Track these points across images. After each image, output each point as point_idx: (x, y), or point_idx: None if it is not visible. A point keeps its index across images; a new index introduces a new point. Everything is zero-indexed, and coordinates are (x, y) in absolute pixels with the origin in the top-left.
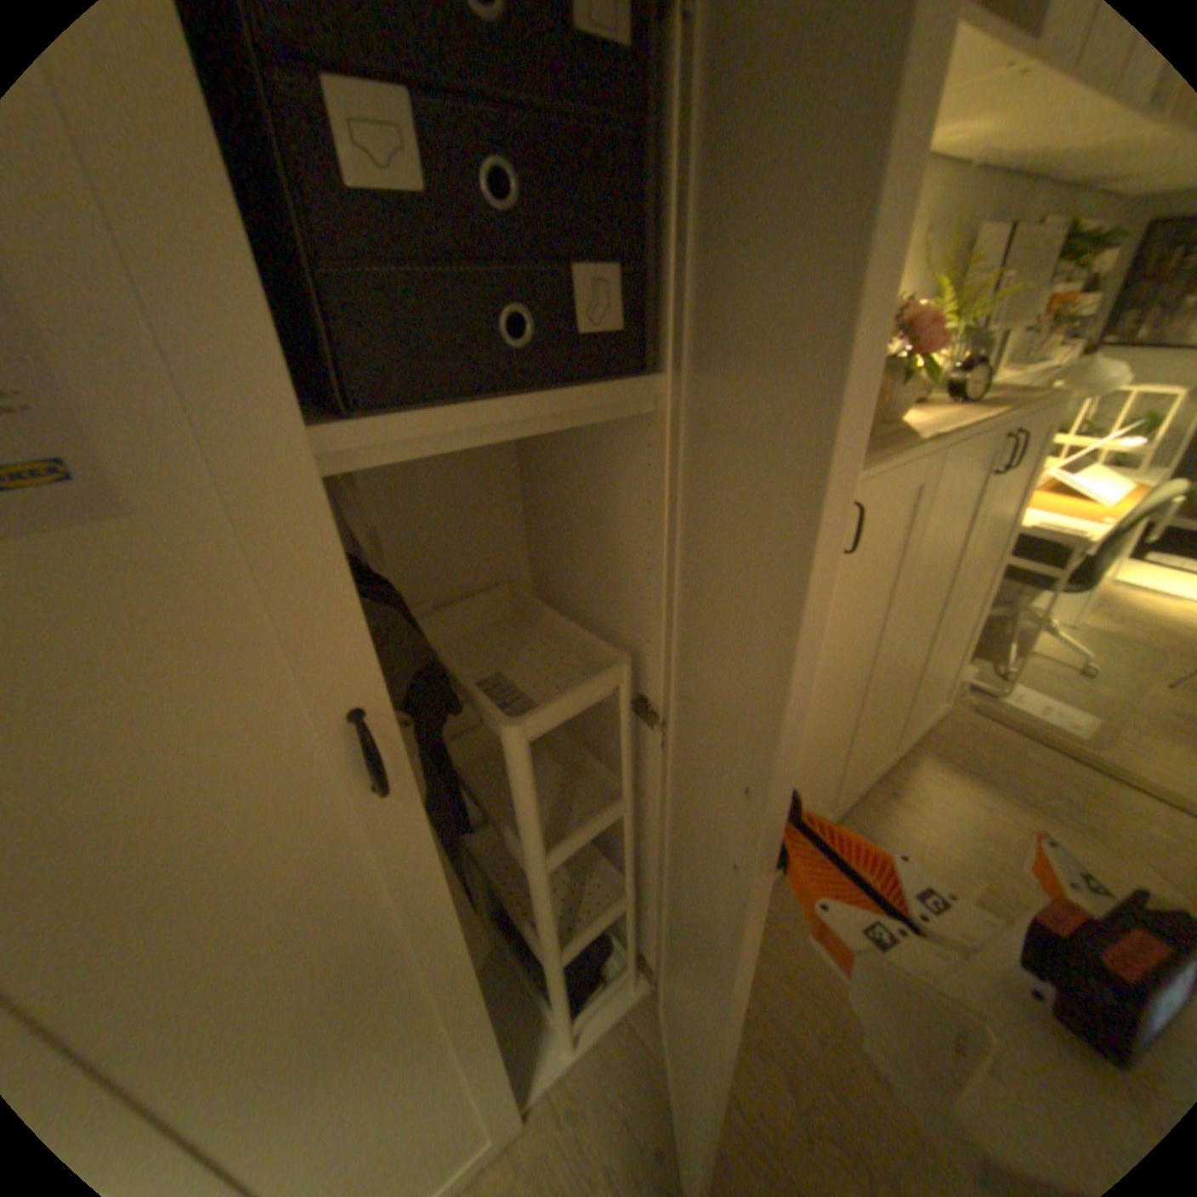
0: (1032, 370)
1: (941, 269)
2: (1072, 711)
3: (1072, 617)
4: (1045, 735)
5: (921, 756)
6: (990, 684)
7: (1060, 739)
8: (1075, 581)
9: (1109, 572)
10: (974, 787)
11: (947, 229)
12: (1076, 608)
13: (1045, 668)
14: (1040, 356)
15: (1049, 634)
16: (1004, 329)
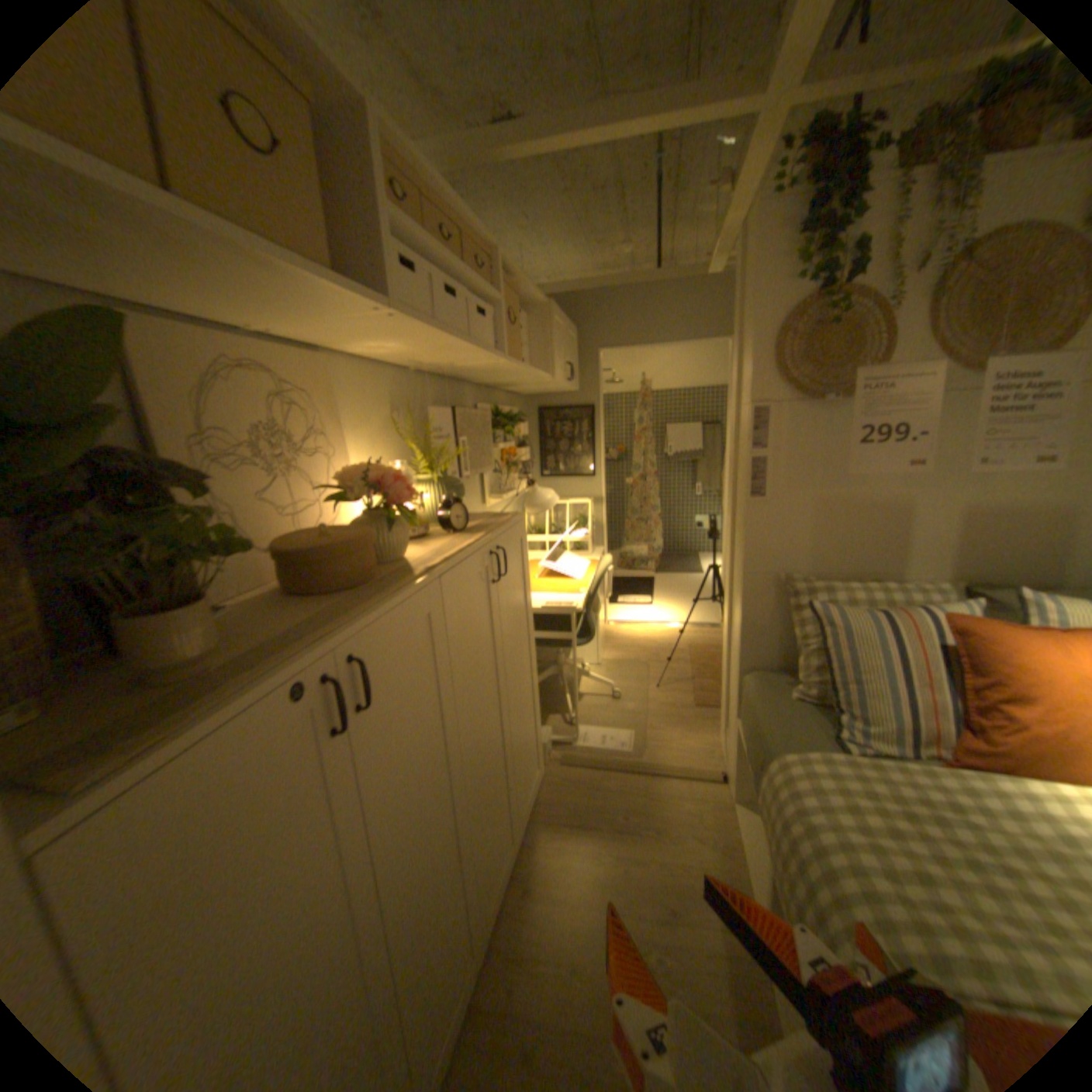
0: (506, 496)
1: (413, 434)
2: (615, 730)
3: (593, 655)
4: (606, 759)
5: (533, 830)
6: (562, 731)
7: (615, 757)
8: (581, 634)
9: (599, 618)
10: (577, 838)
11: (407, 408)
12: (592, 648)
13: (591, 702)
14: (509, 486)
15: (583, 675)
16: (474, 472)
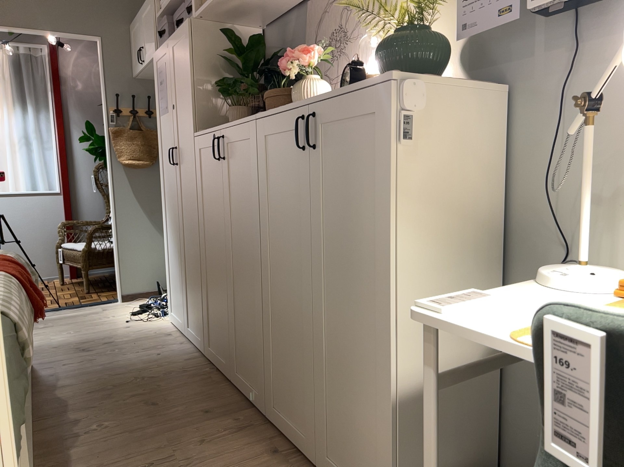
0: None
1: None
2: None
3: None
4: None
5: None
6: None
7: None
8: None
9: None
10: None
11: None
12: None
13: None
14: None
15: None
16: None
